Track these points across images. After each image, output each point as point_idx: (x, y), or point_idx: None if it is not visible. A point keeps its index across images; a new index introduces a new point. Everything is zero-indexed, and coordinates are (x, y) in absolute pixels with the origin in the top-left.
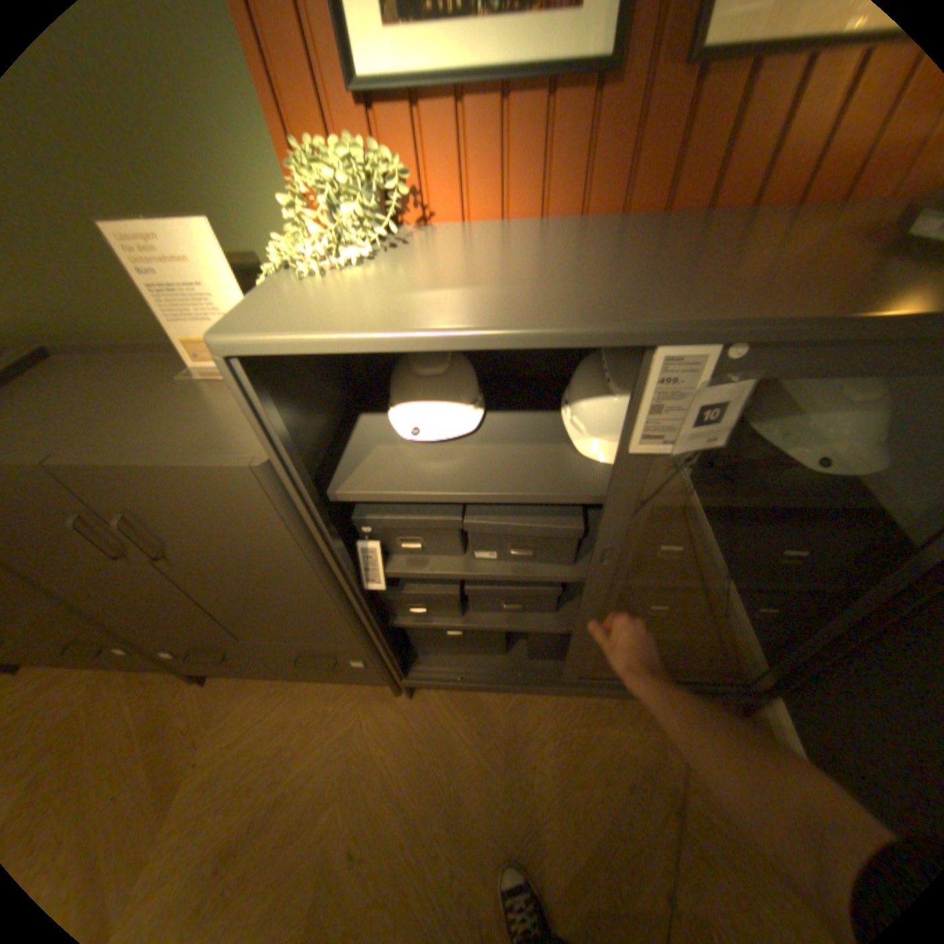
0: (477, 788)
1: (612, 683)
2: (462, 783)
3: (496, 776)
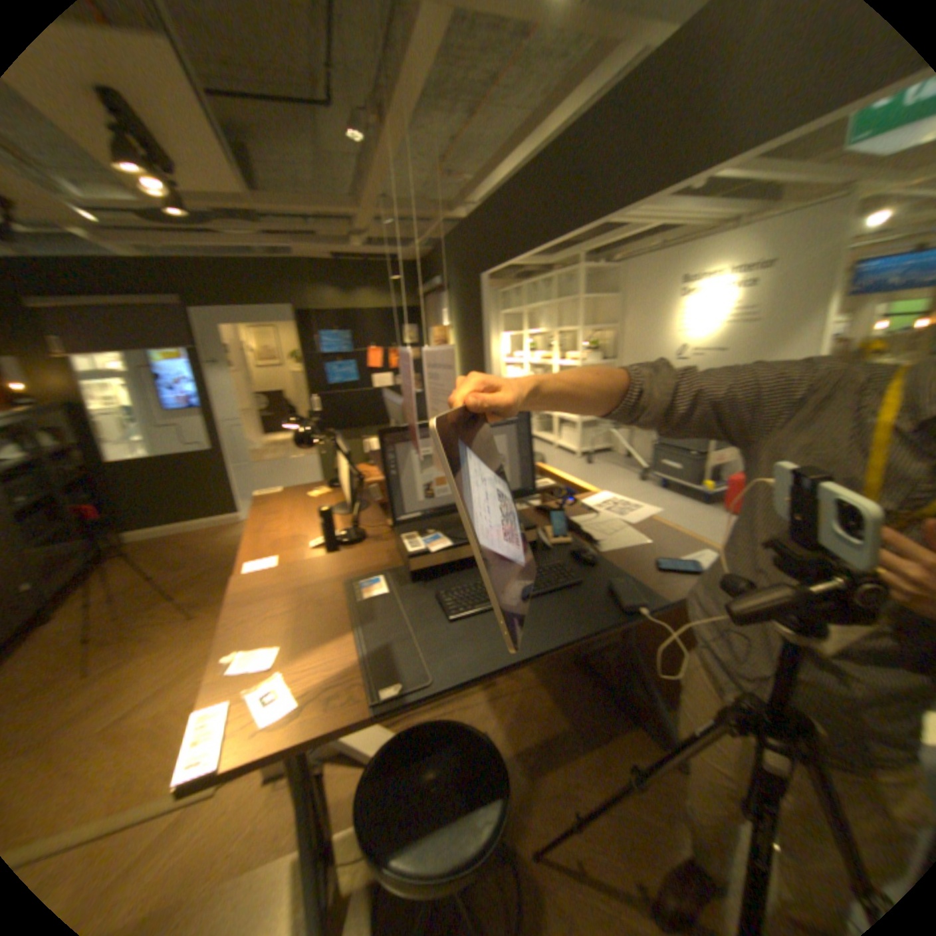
0: (118, 589)
1: (94, 548)
2: (113, 593)
3: (115, 586)
